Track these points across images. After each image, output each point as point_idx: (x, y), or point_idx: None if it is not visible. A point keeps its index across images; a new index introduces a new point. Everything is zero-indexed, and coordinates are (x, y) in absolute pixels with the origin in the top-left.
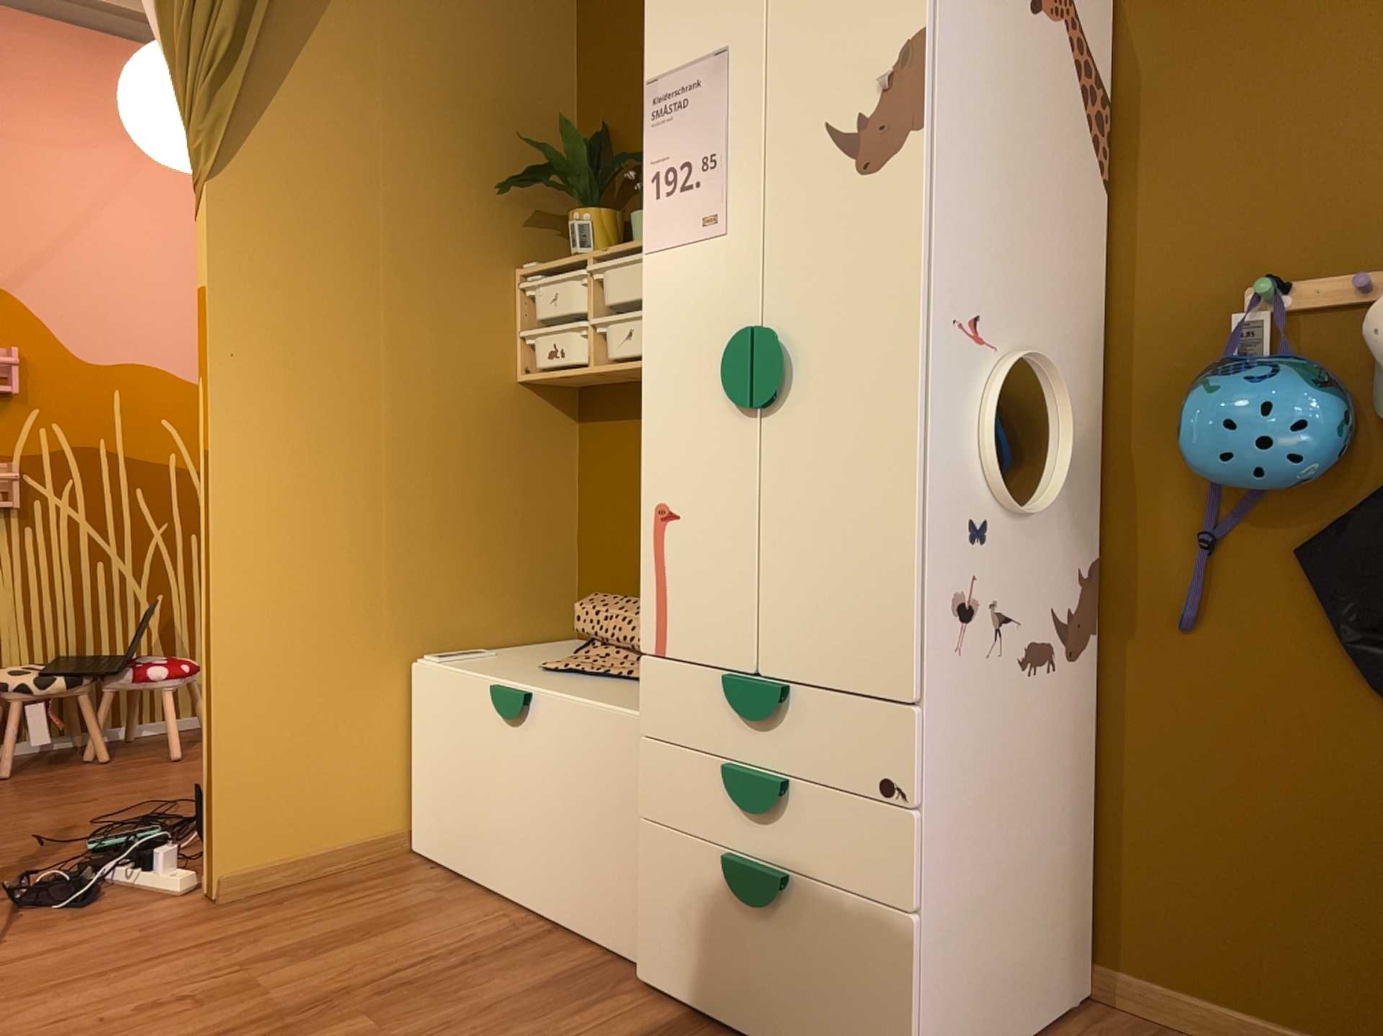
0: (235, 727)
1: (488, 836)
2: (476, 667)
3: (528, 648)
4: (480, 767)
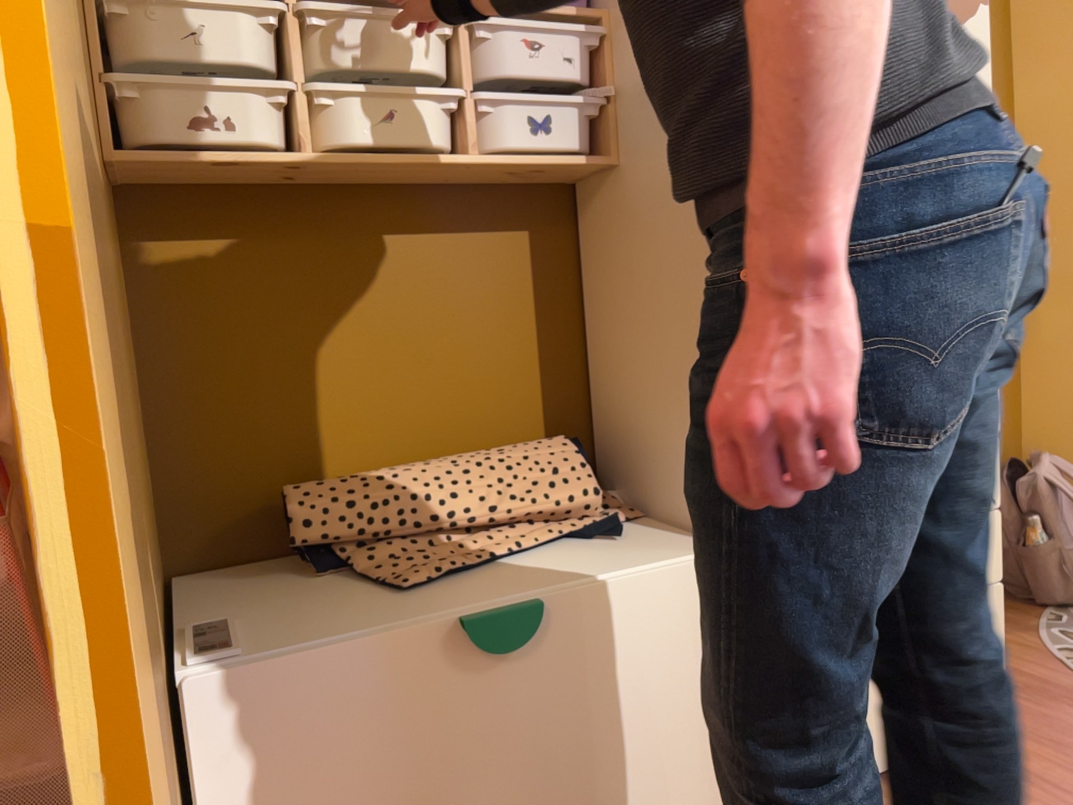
0: None
1: None
2: (331, 630)
3: (202, 601)
4: (429, 760)
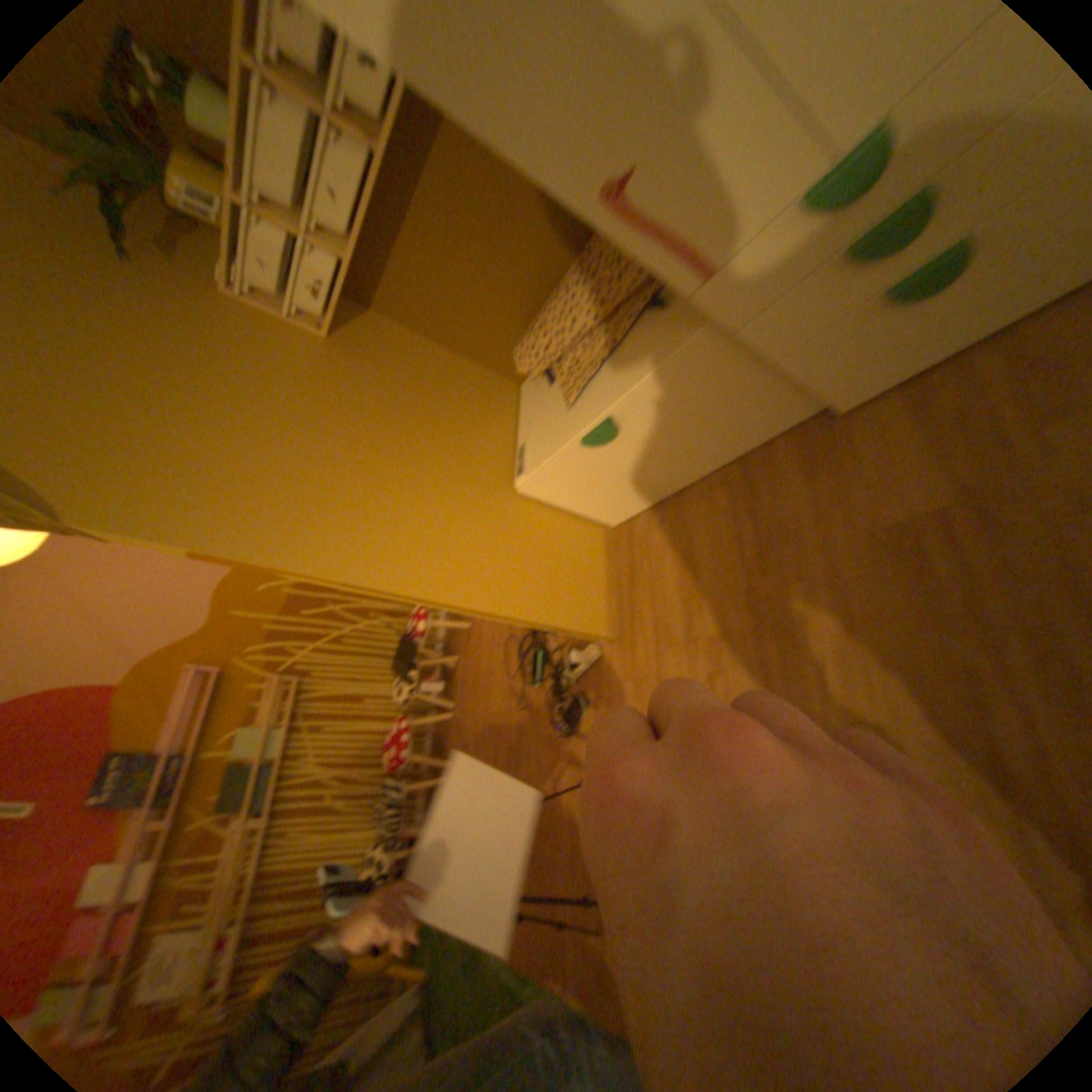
0: (534, 606)
1: (655, 478)
2: (547, 449)
3: (525, 414)
4: (616, 469)
